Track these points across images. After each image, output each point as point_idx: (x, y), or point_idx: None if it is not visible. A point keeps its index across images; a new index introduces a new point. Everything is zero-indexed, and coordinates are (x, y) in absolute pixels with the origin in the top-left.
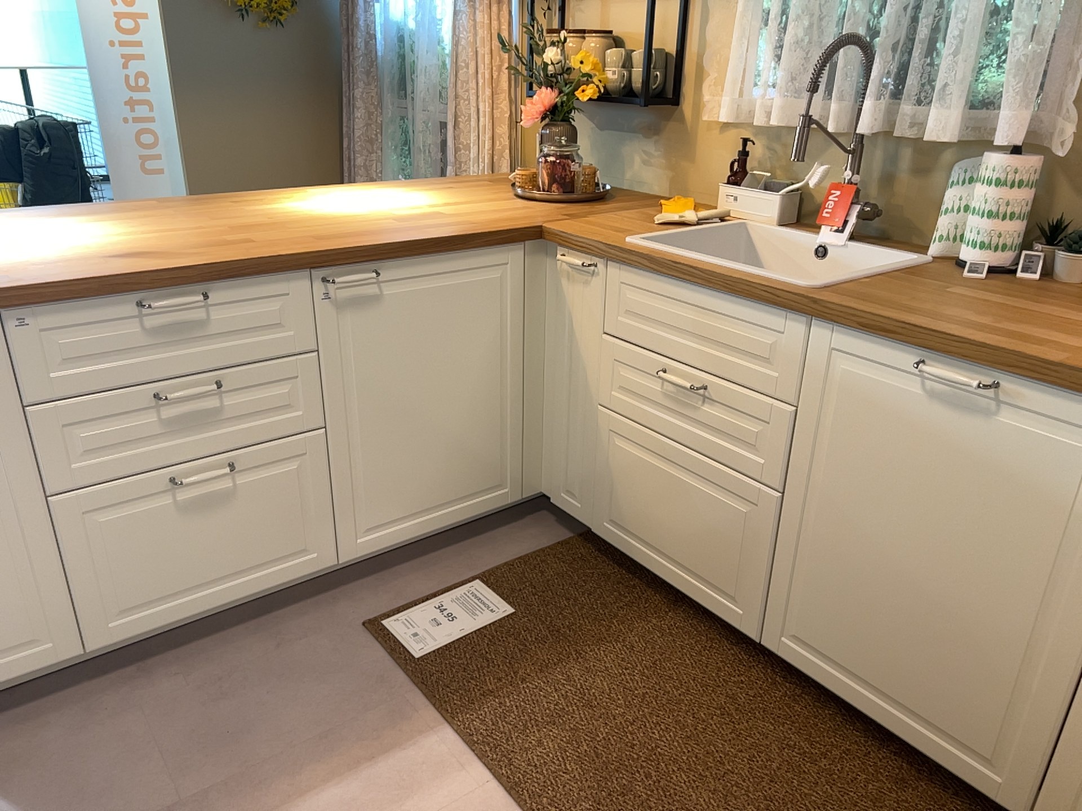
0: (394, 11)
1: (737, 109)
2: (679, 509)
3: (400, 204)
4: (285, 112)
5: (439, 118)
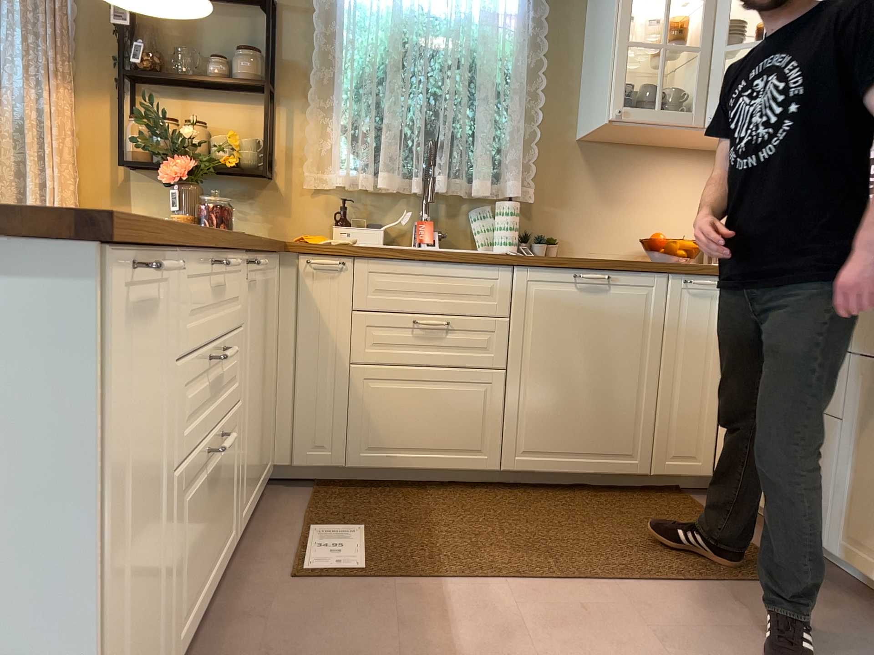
0: None
1: (345, 177)
2: (432, 411)
3: None
4: None
5: None
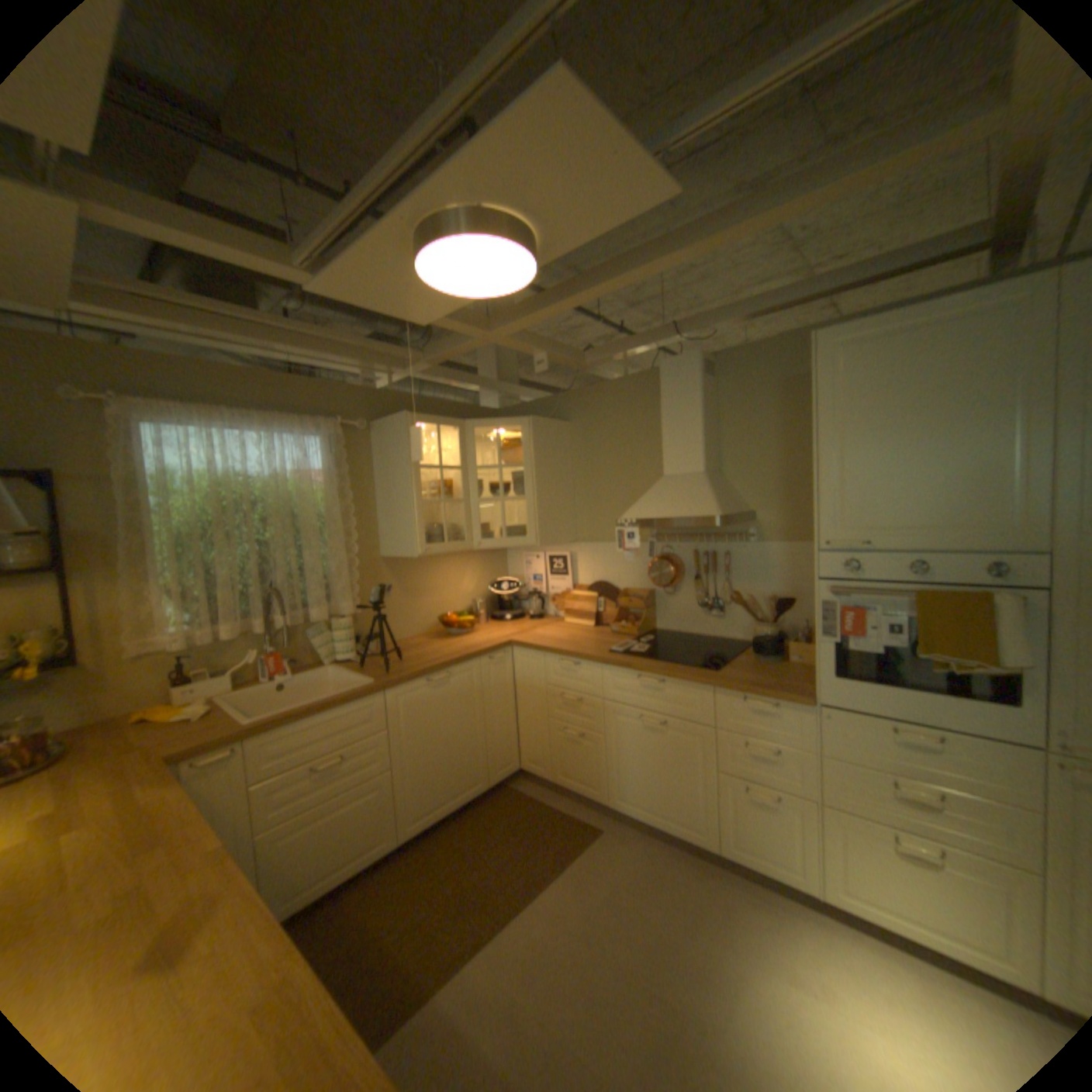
0: None
1: (179, 644)
2: (339, 837)
3: None
4: None
5: None
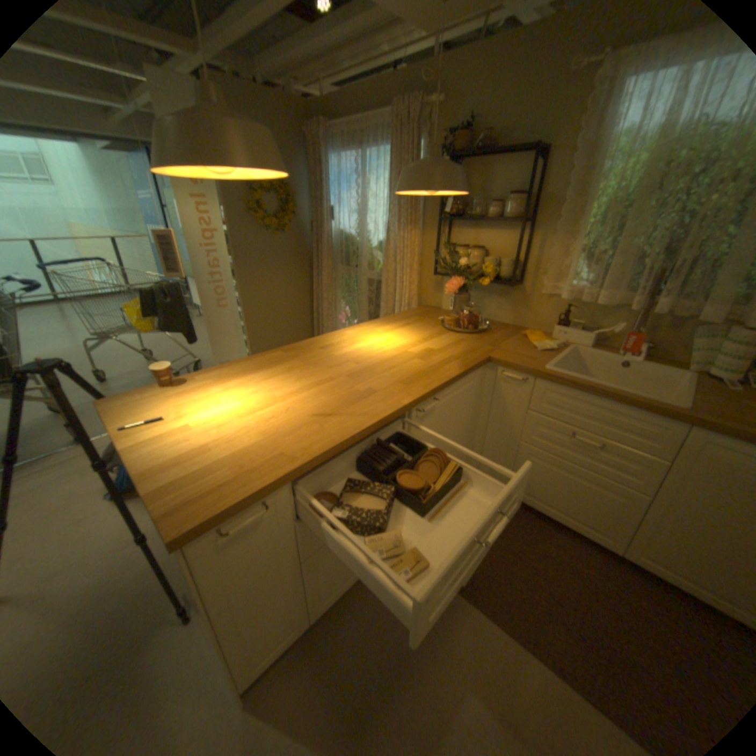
0: (341, 224)
1: (572, 291)
2: (574, 494)
3: (402, 342)
4: (284, 273)
5: (369, 277)
